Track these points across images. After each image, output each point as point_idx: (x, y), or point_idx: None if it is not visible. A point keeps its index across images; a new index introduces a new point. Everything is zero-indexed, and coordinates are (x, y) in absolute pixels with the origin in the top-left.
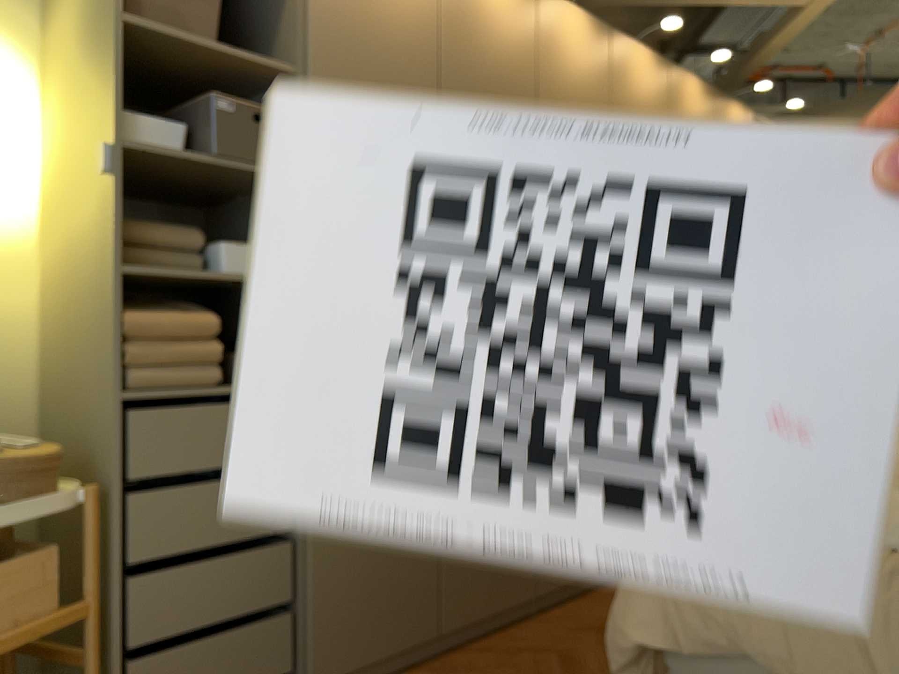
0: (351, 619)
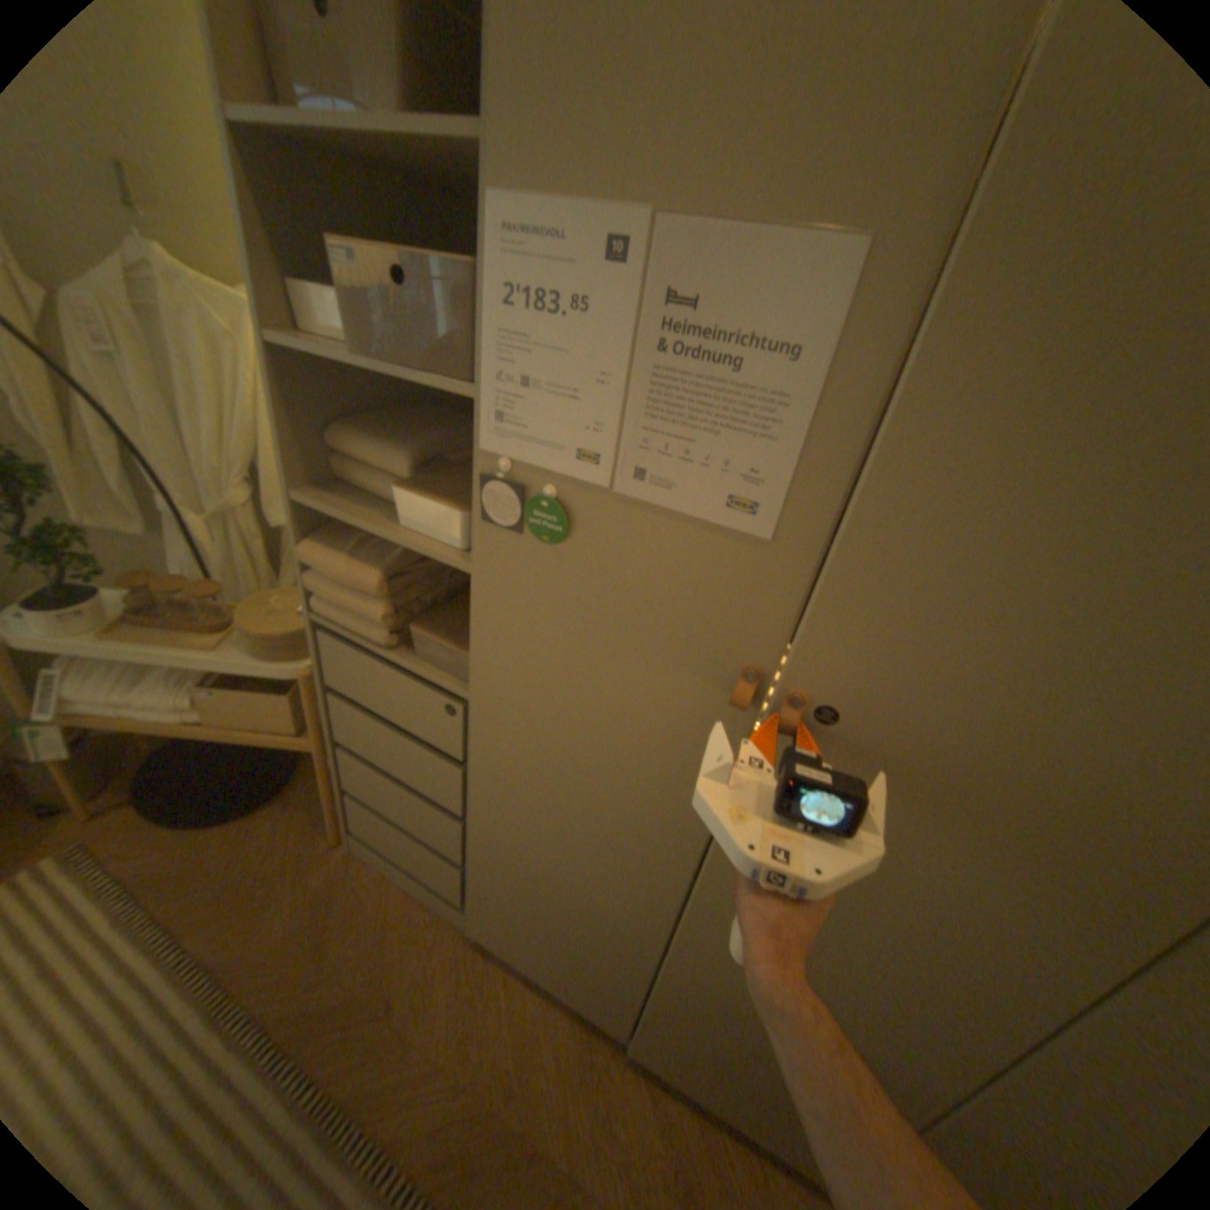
0: (515, 934)
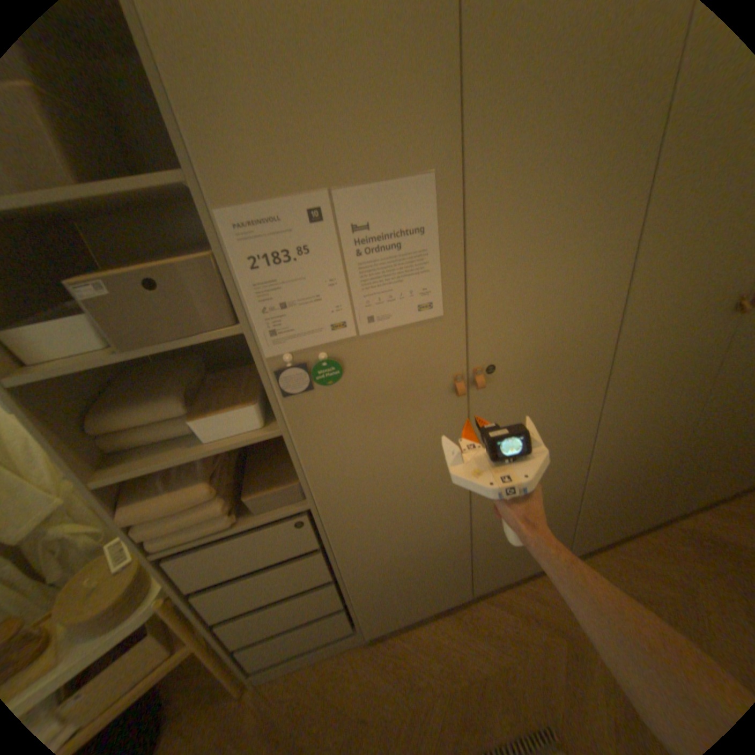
0: (393, 608)
